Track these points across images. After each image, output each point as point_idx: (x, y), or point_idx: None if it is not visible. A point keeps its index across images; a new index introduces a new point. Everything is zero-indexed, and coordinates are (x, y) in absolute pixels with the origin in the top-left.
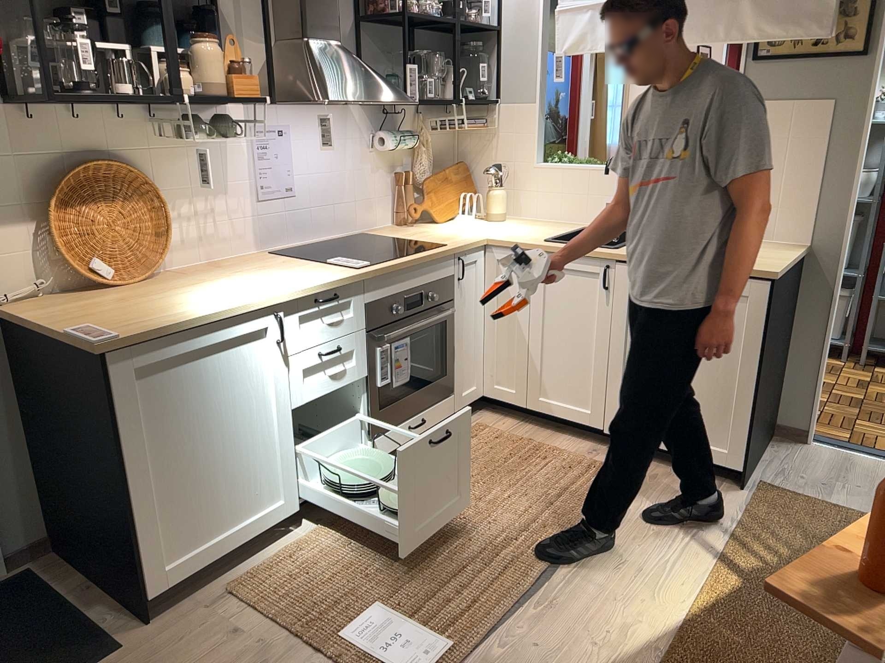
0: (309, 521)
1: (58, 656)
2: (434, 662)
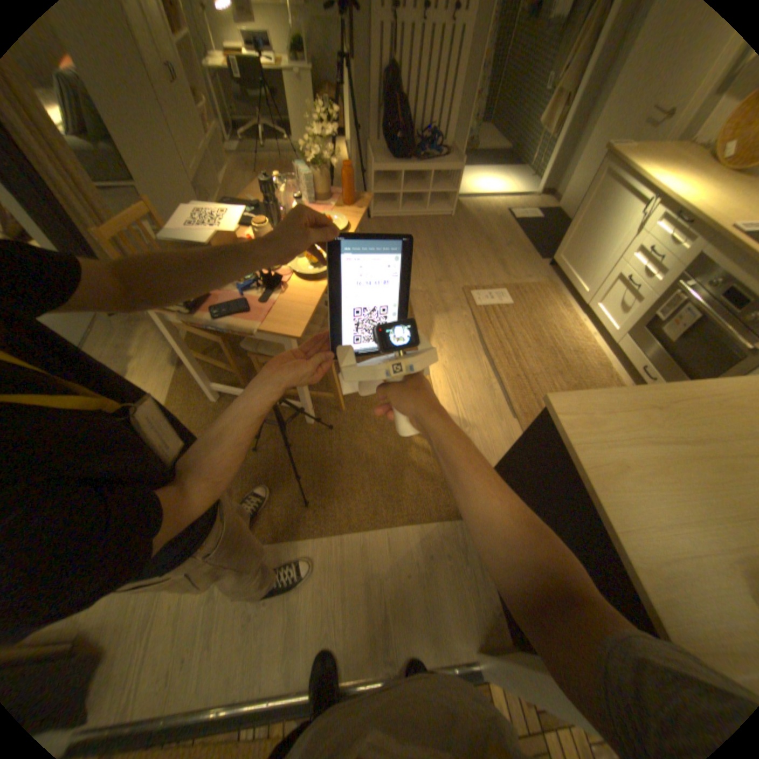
0: (585, 318)
1: (547, 250)
2: (474, 299)
